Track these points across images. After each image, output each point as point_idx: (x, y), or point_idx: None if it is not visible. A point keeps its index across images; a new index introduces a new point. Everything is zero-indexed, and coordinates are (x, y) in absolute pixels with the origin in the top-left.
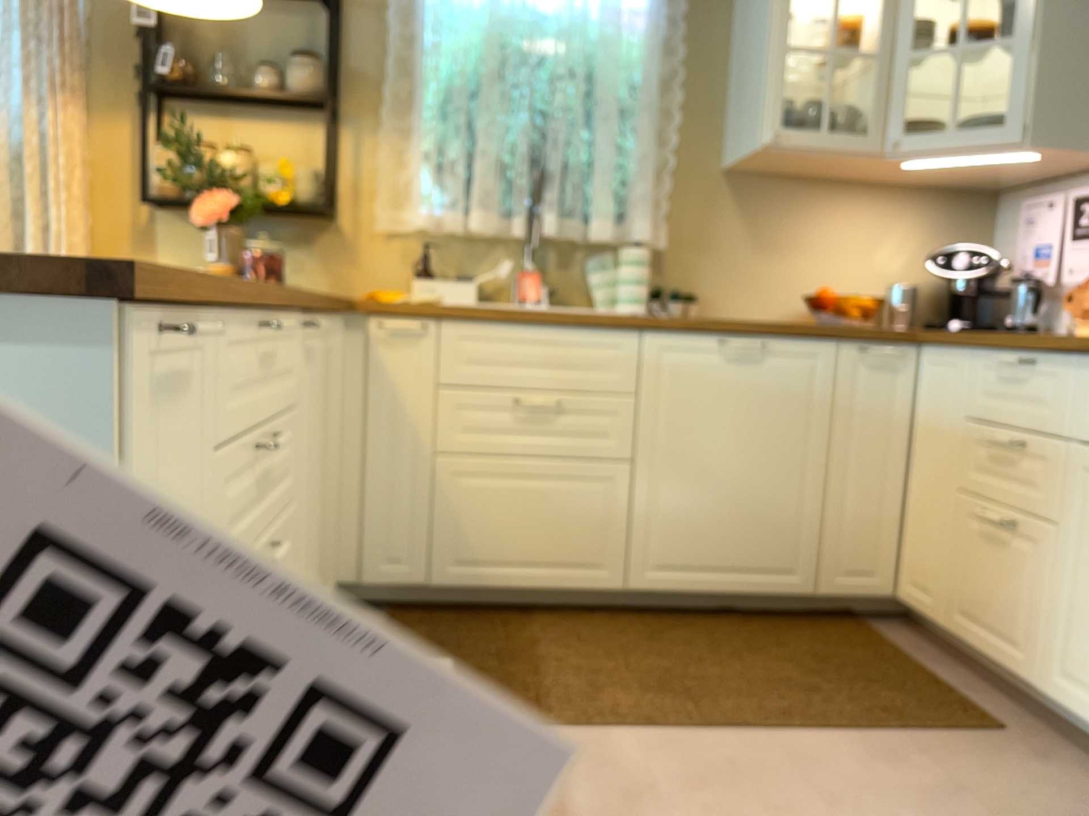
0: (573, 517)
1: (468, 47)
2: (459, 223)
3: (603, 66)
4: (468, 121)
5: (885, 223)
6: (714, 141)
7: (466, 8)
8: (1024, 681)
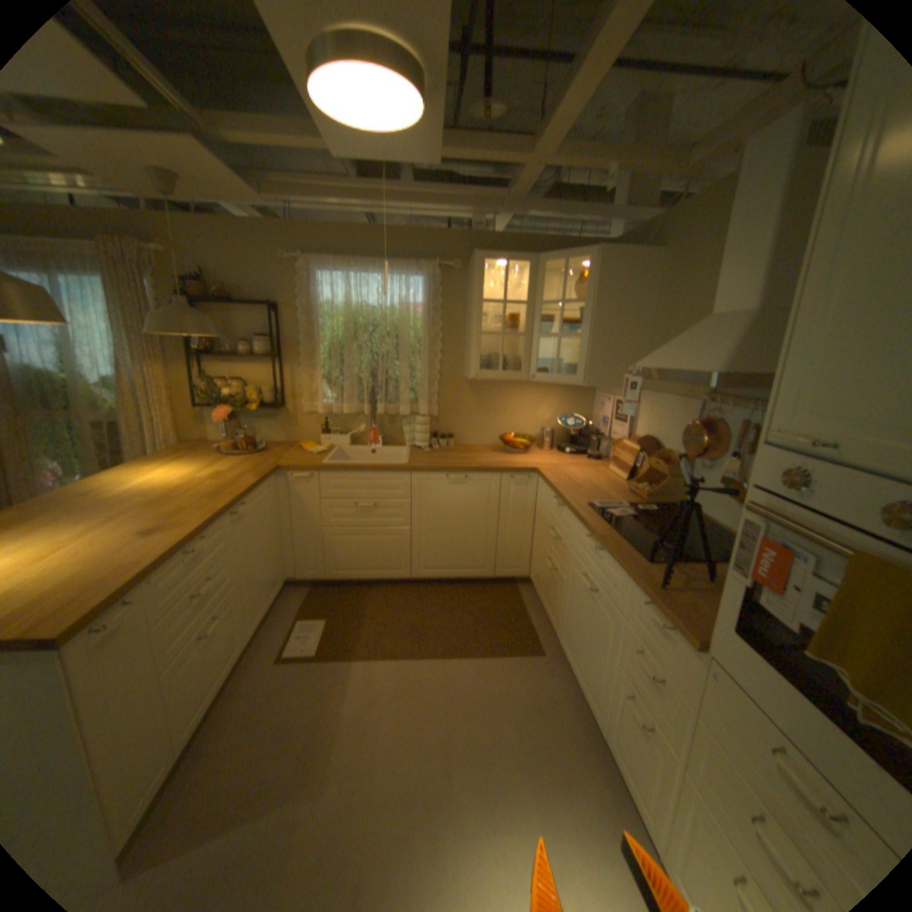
0: (385, 549)
1: (338, 324)
2: (339, 408)
3: (401, 334)
4: (341, 359)
5: (540, 398)
6: (458, 363)
7: (333, 308)
8: (555, 632)
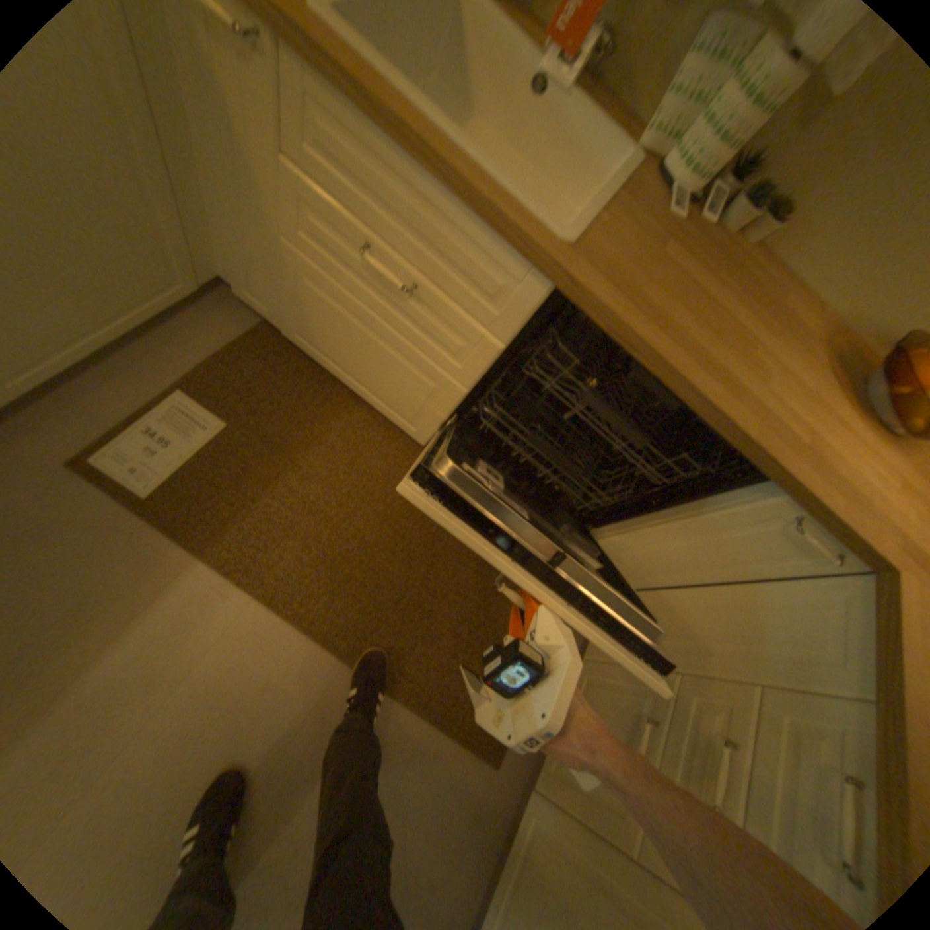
0: (400, 383)
1: None
2: None
3: None
4: None
5: None
6: None
7: None
8: (544, 767)
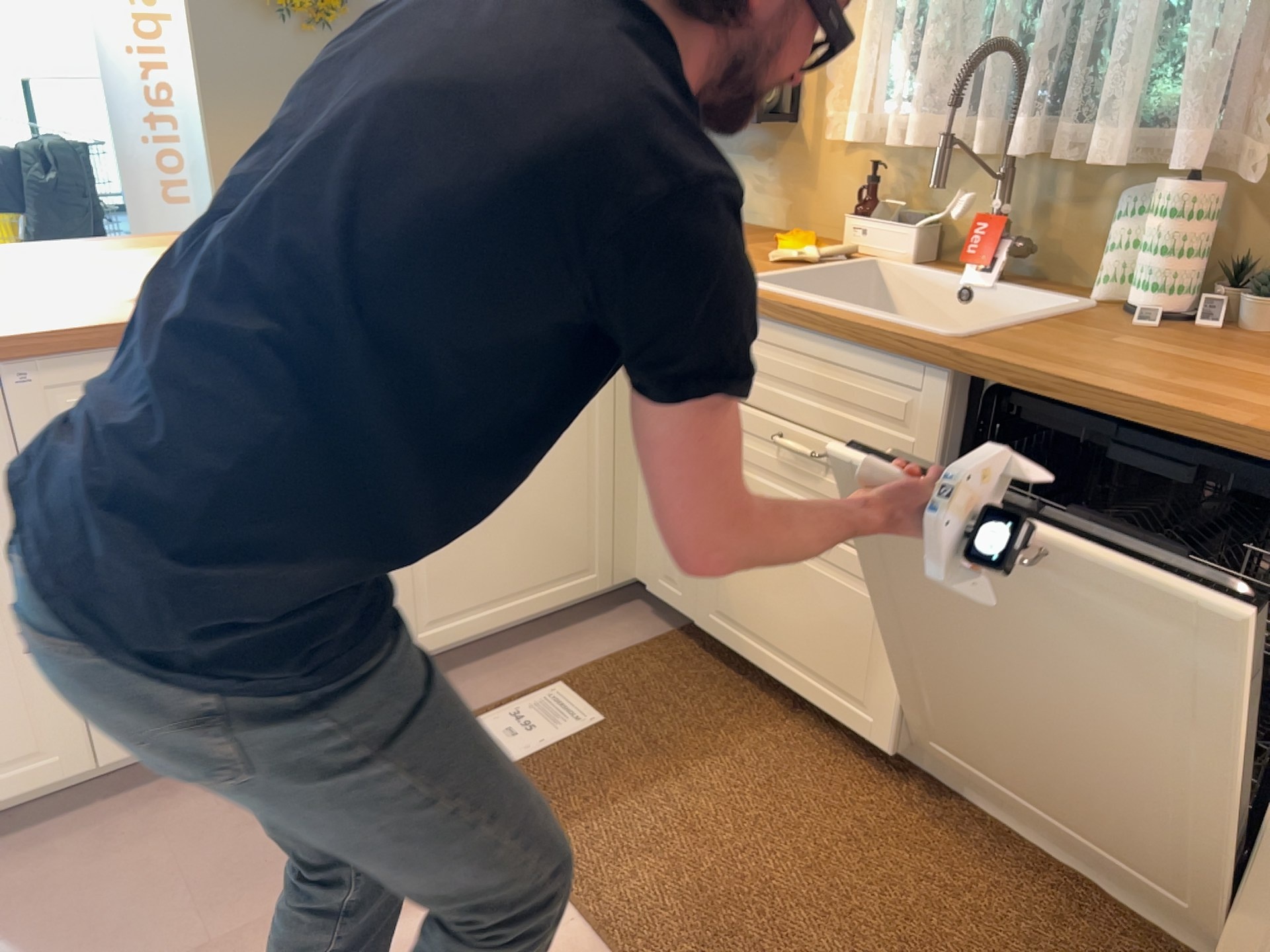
0: (835, 619)
1: None
2: (911, 132)
3: None
4: None
5: None
6: None
7: None
8: None
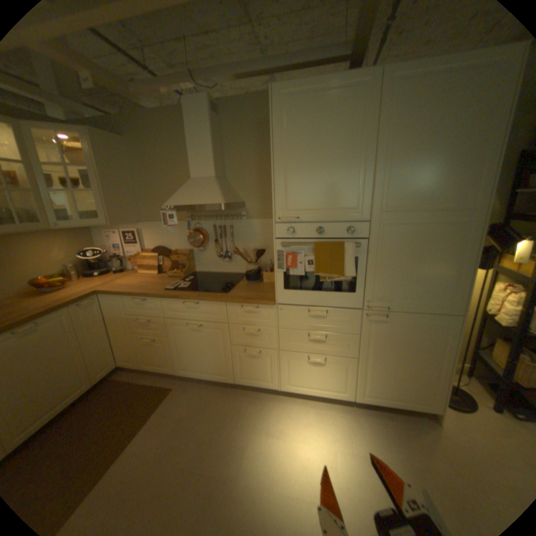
0: None
1: None
2: None
3: None
4: None
5: (49, 244)
6: None
7: None
8: (168, 374)
